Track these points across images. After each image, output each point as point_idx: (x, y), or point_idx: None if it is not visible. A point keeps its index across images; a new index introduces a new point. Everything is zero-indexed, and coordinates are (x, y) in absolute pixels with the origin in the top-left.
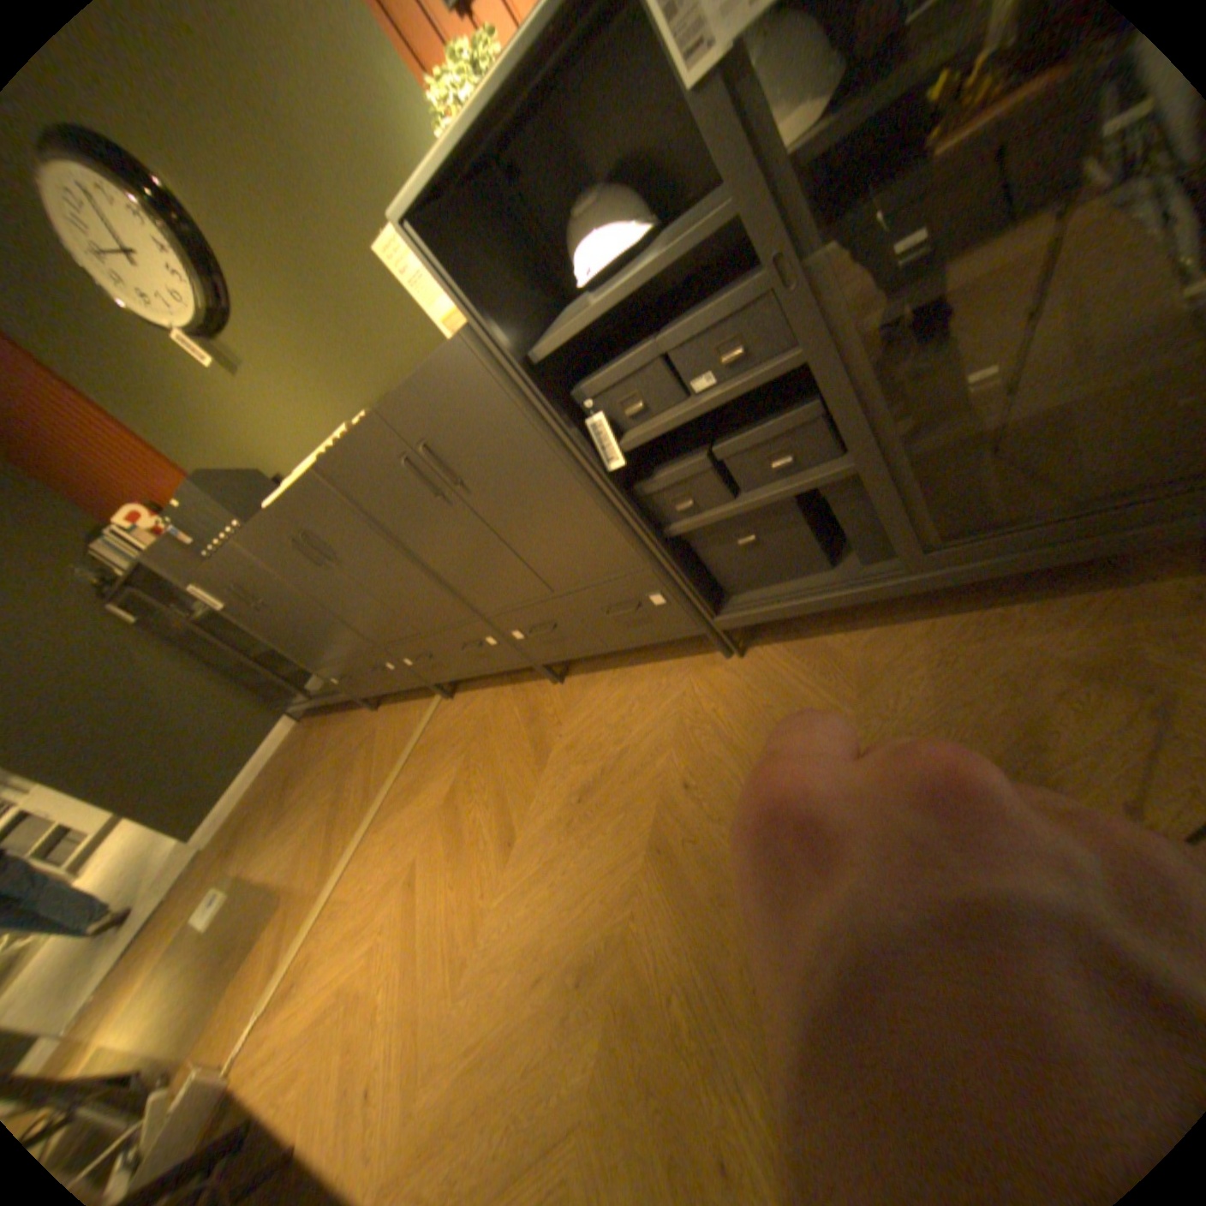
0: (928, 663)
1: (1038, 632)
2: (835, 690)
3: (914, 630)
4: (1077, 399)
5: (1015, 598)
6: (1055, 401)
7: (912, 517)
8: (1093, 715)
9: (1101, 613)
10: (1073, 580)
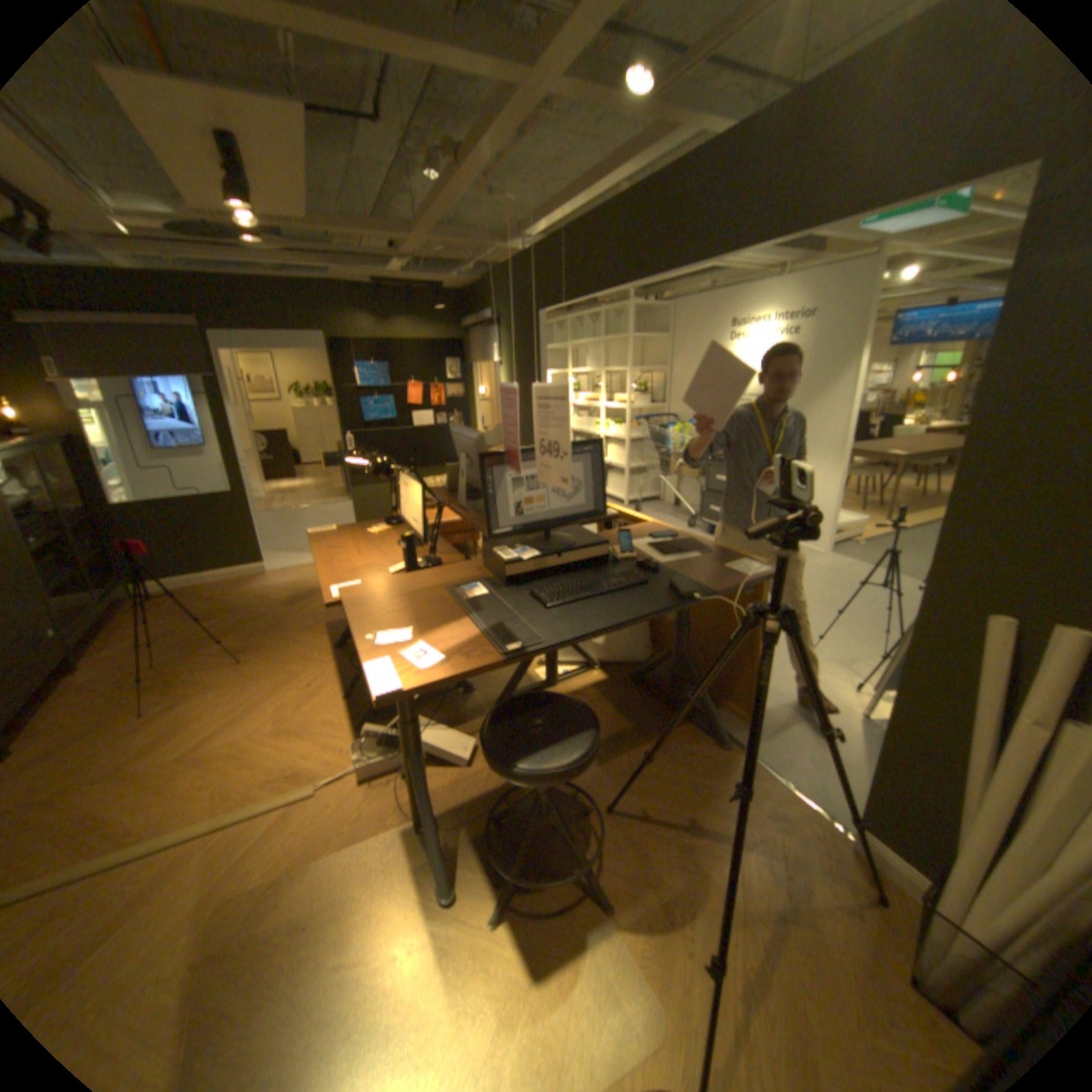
0: (122, 630)
1: (123, 619)
2: (122, 643)
3: (102, 636)
4: (91, 558)
5: (104, 624)
6: (89, 557)
7: (88, 586)
8: (159, 610)
9: (123, 614)
10: (105, 619)
